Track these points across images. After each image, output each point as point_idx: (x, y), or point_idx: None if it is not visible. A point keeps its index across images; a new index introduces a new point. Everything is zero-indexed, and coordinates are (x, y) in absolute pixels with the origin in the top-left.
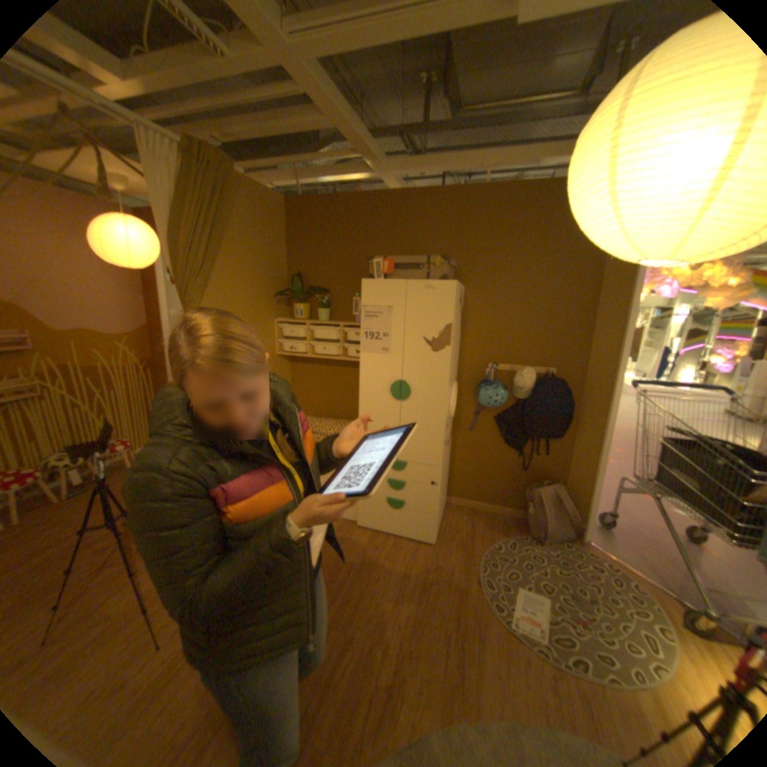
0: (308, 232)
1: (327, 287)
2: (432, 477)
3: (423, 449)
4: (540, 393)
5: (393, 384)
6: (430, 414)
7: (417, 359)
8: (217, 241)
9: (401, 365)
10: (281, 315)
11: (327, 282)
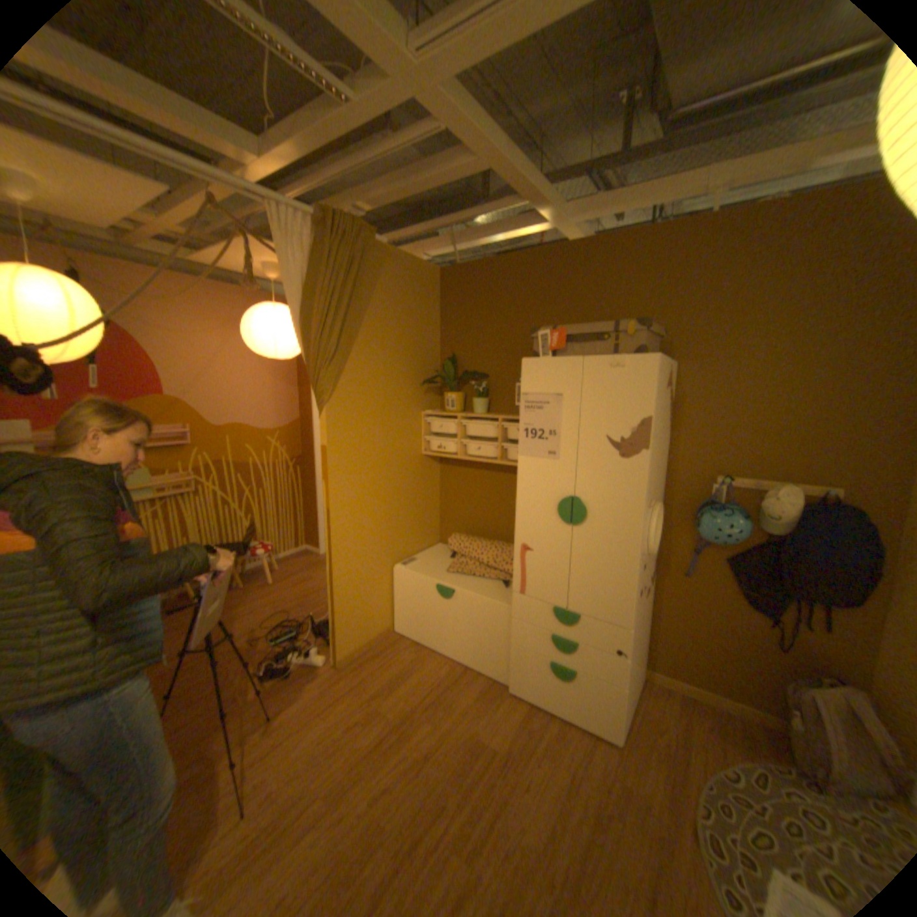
0: (465, 306)
1: (486, 372)
2: (618, 644)
3: (605, 599)
4: (814, 529)
5: (562, 501)
6: (617, 548)
7: (598, 467)
8: (355, 323)
9: (574, 475)
10: (430, 407)
11: (486, 365)
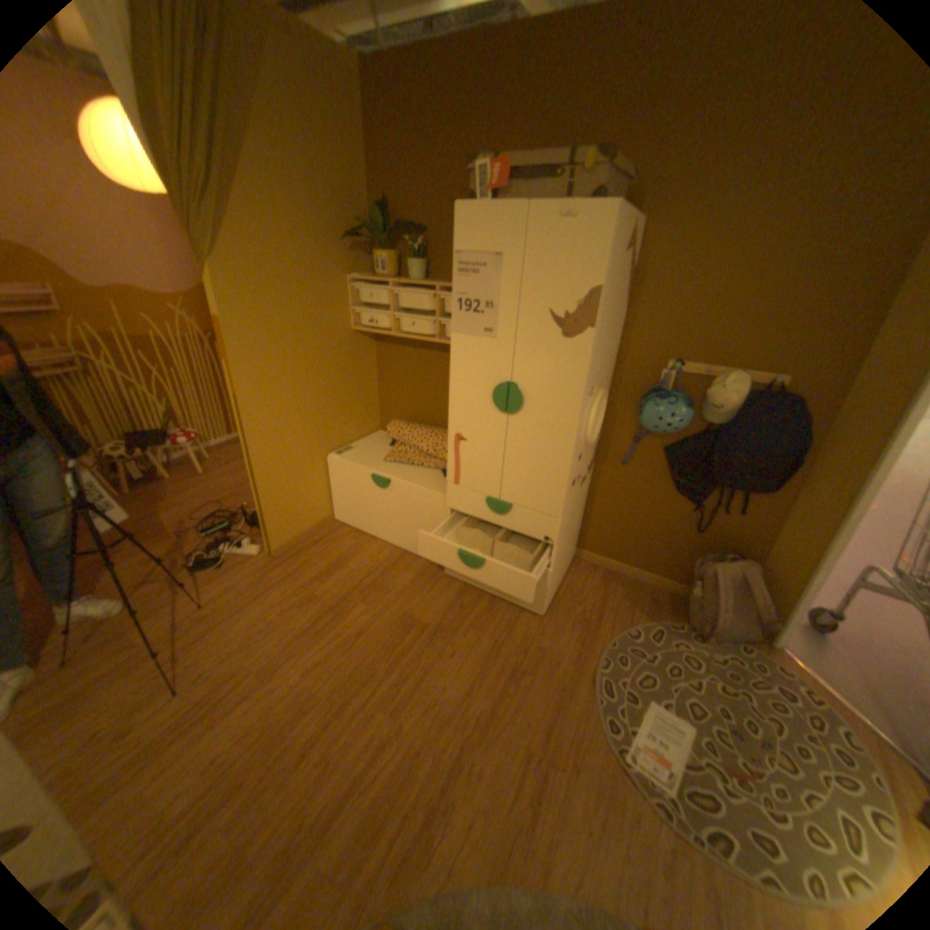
0: (394, 123)
1: (423, 223)
2: (546, 530)
3: (536, 489)
4: (752, 418)
5: (497, 387)
6: (551, 438)
7: (537, 348)
8: (233, 137)
9: (511, 358)
10: (358, 269)
11: (423, 214)
